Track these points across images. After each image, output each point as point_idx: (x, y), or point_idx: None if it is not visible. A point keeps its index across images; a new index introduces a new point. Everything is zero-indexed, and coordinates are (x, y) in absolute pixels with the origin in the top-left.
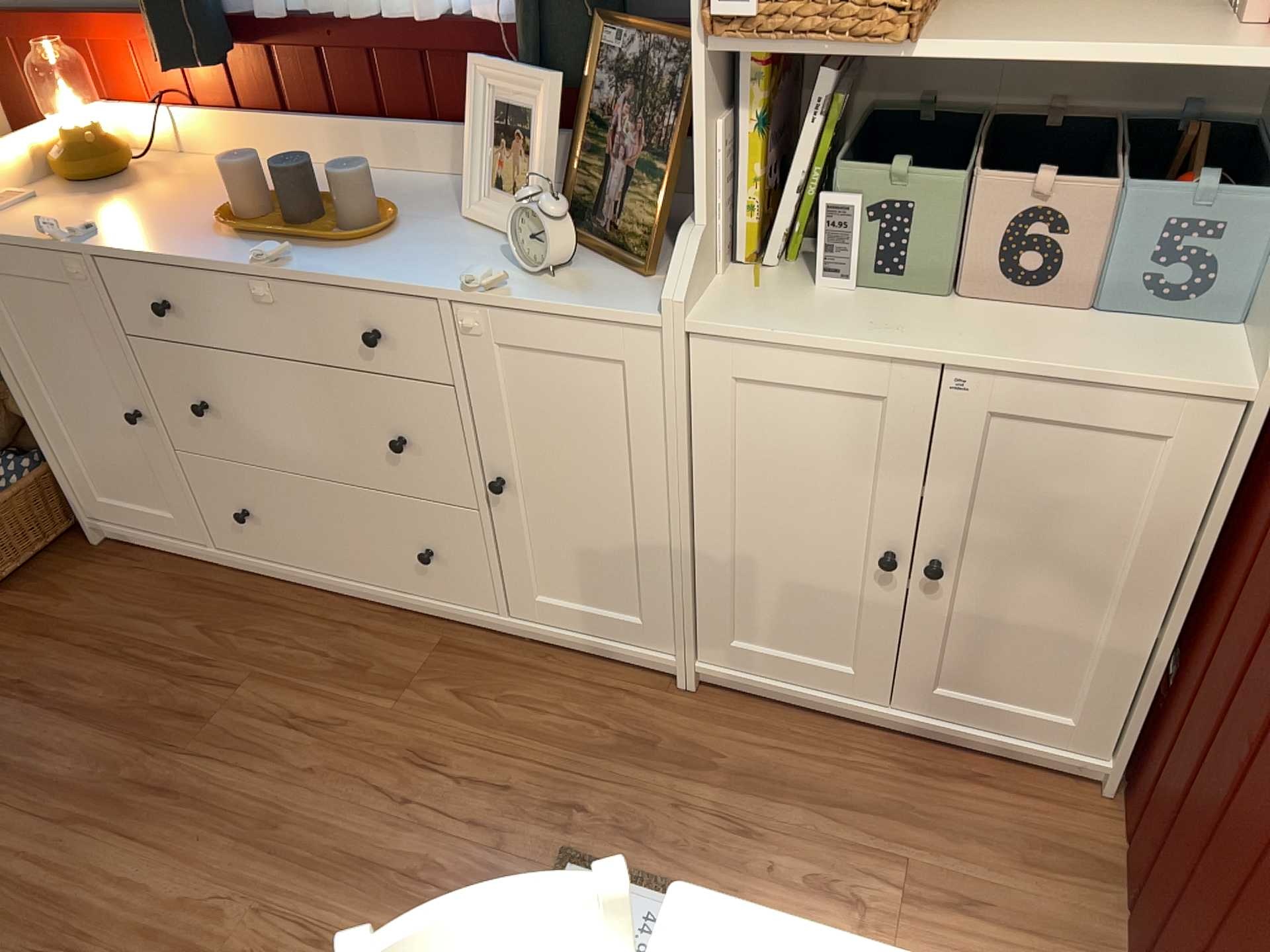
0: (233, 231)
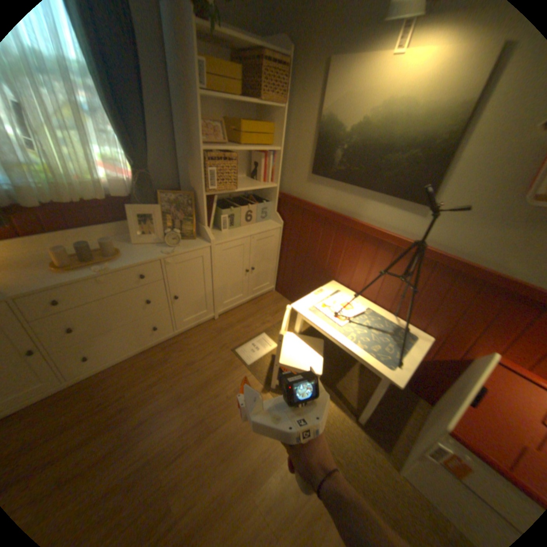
0: (58, 271)
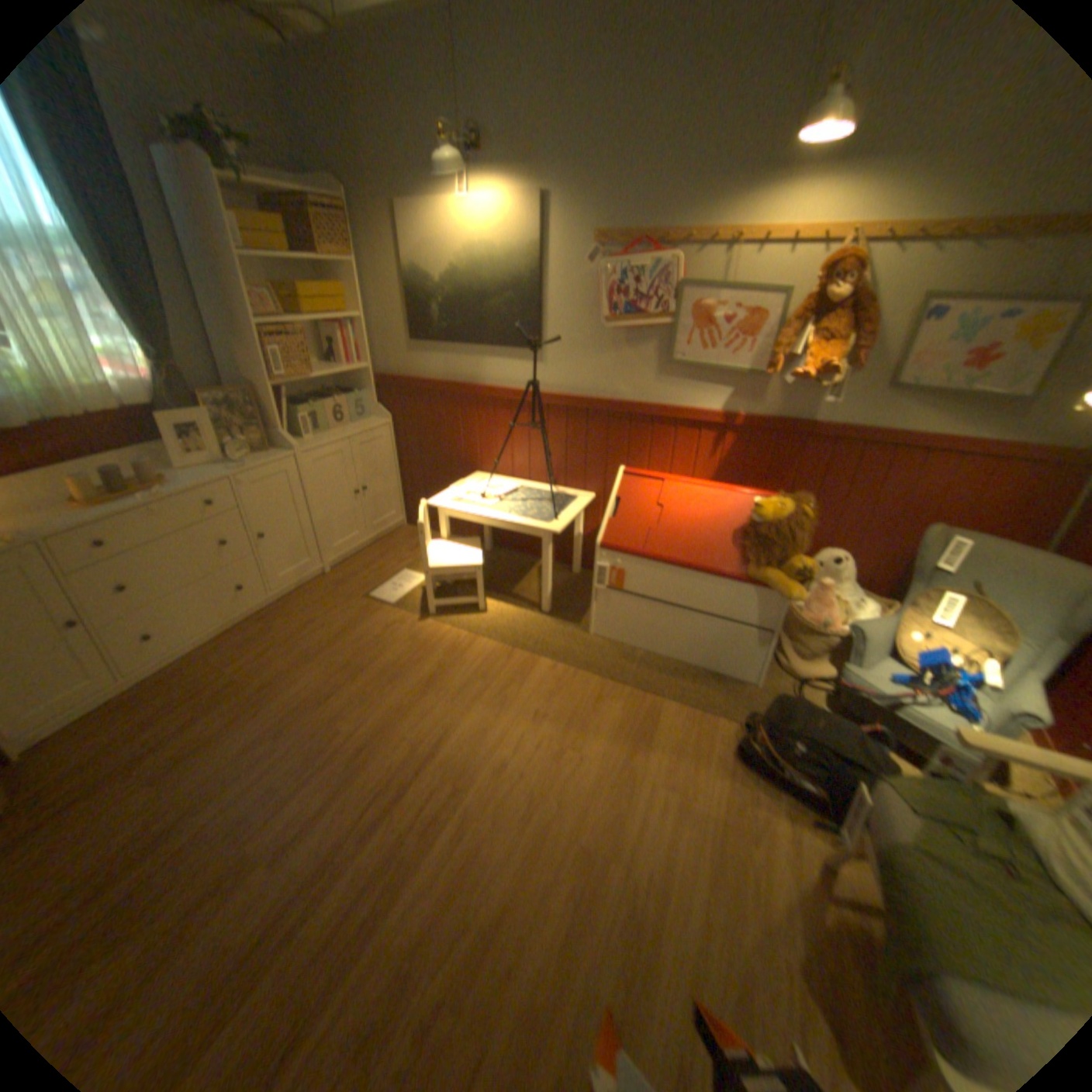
0: (86, 507)
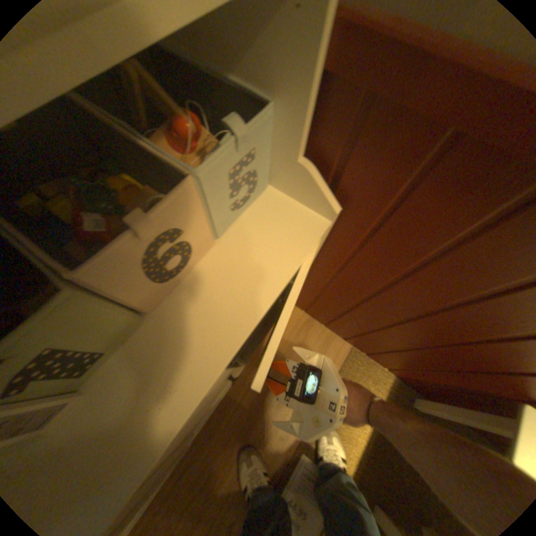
0: None
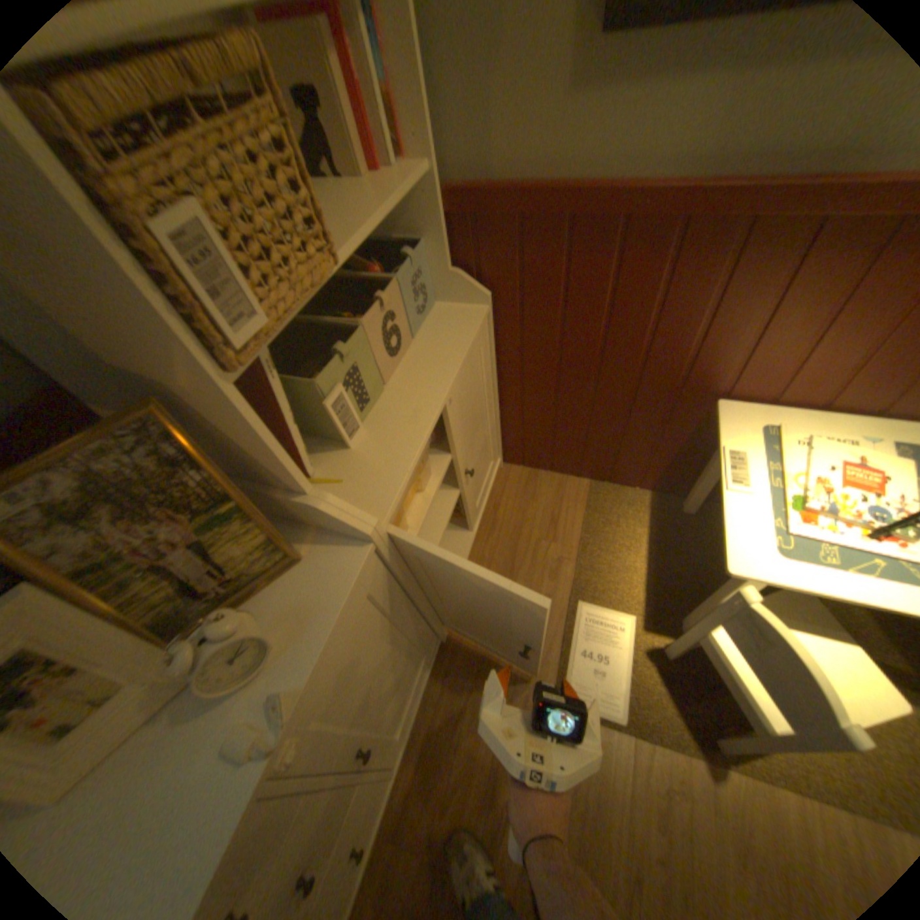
0: None
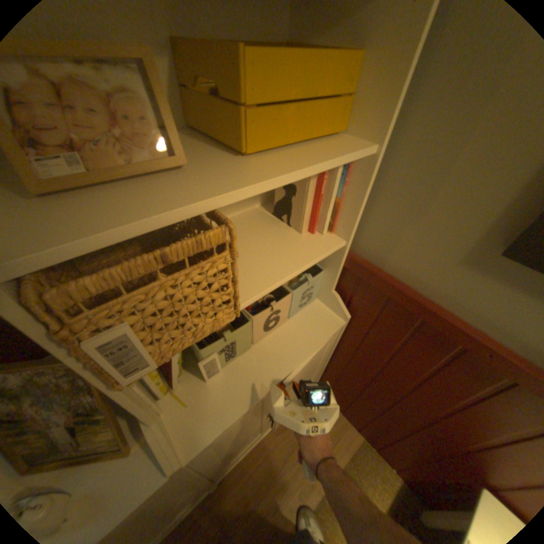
0: None
